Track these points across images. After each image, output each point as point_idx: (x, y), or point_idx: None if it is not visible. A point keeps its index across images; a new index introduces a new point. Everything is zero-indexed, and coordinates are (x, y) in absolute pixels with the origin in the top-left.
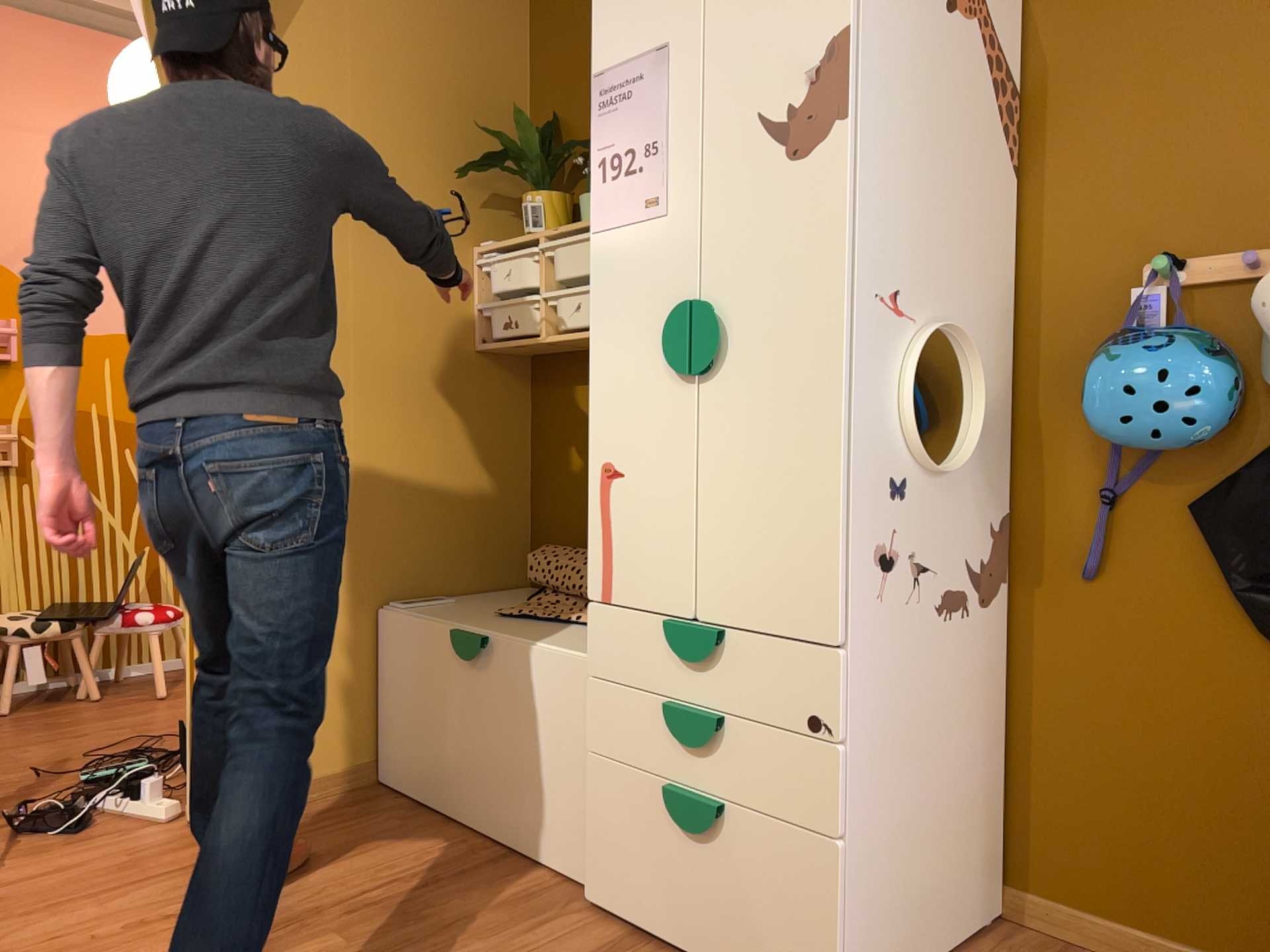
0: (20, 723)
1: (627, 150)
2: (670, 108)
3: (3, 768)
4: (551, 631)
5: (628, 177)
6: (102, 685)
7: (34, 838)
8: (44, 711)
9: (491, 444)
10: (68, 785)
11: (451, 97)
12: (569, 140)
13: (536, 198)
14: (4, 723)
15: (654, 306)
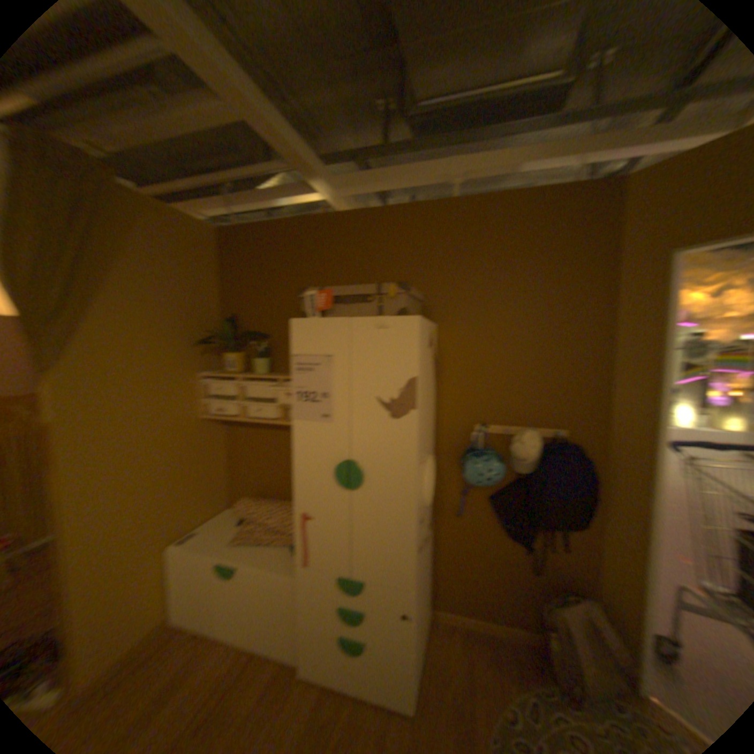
0: None
1: (310, 392)
2: (332, 382)
3: None
4: (260, 557)
5: (310, 403)
6: None
7: None
8: None
9: (207, 456)
10: None
11: (181, 308)
12: (239, 326)
13: (229, 356)
14: None
15: (325, 458)
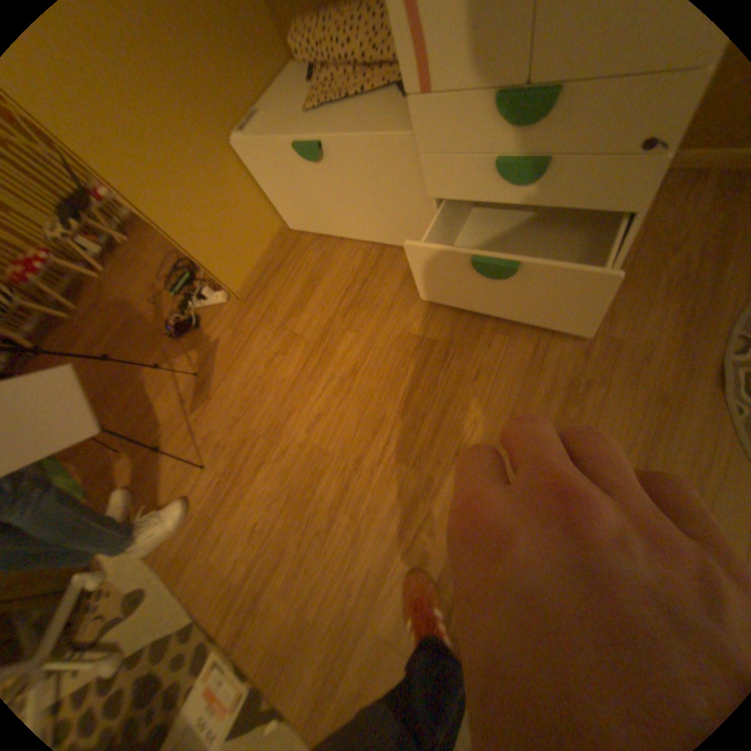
0: (113, 272)
1: None
2: None
3: (135, 302)
4: (354, 109)
5: None
6: (119, 228)
7: (187, 335)
8: (114, 258)
9: None
10: (169, 299)
11: None
12: None
13: None
14: (107, 275)
15: None
